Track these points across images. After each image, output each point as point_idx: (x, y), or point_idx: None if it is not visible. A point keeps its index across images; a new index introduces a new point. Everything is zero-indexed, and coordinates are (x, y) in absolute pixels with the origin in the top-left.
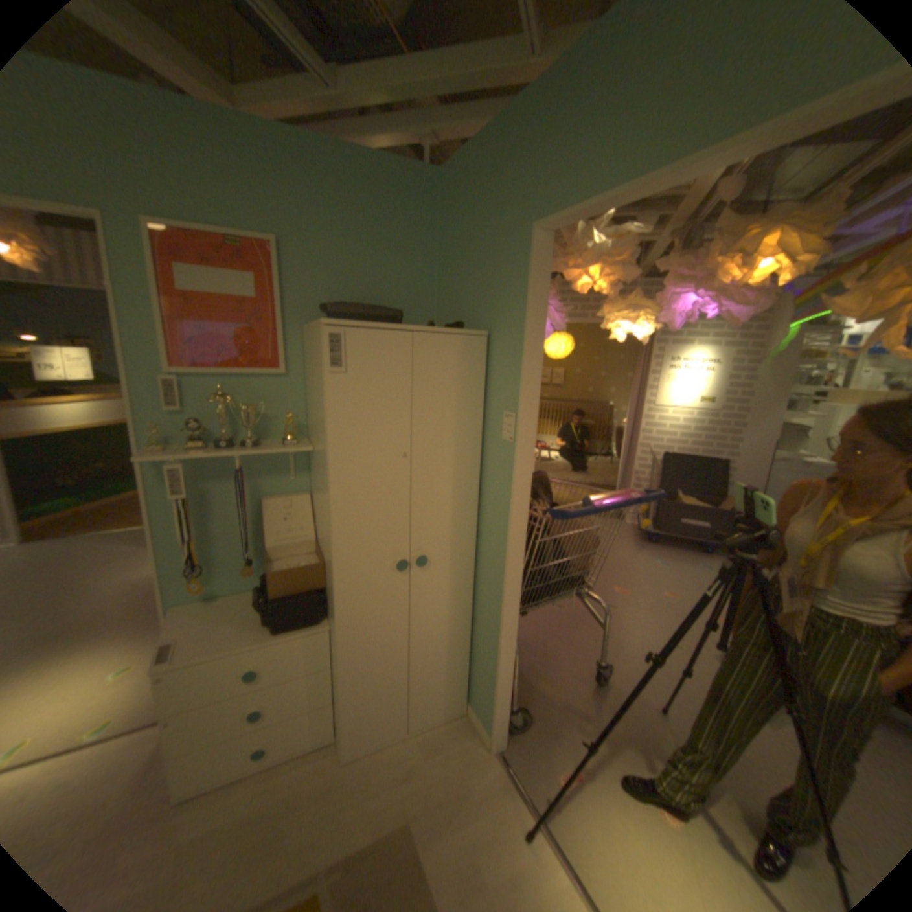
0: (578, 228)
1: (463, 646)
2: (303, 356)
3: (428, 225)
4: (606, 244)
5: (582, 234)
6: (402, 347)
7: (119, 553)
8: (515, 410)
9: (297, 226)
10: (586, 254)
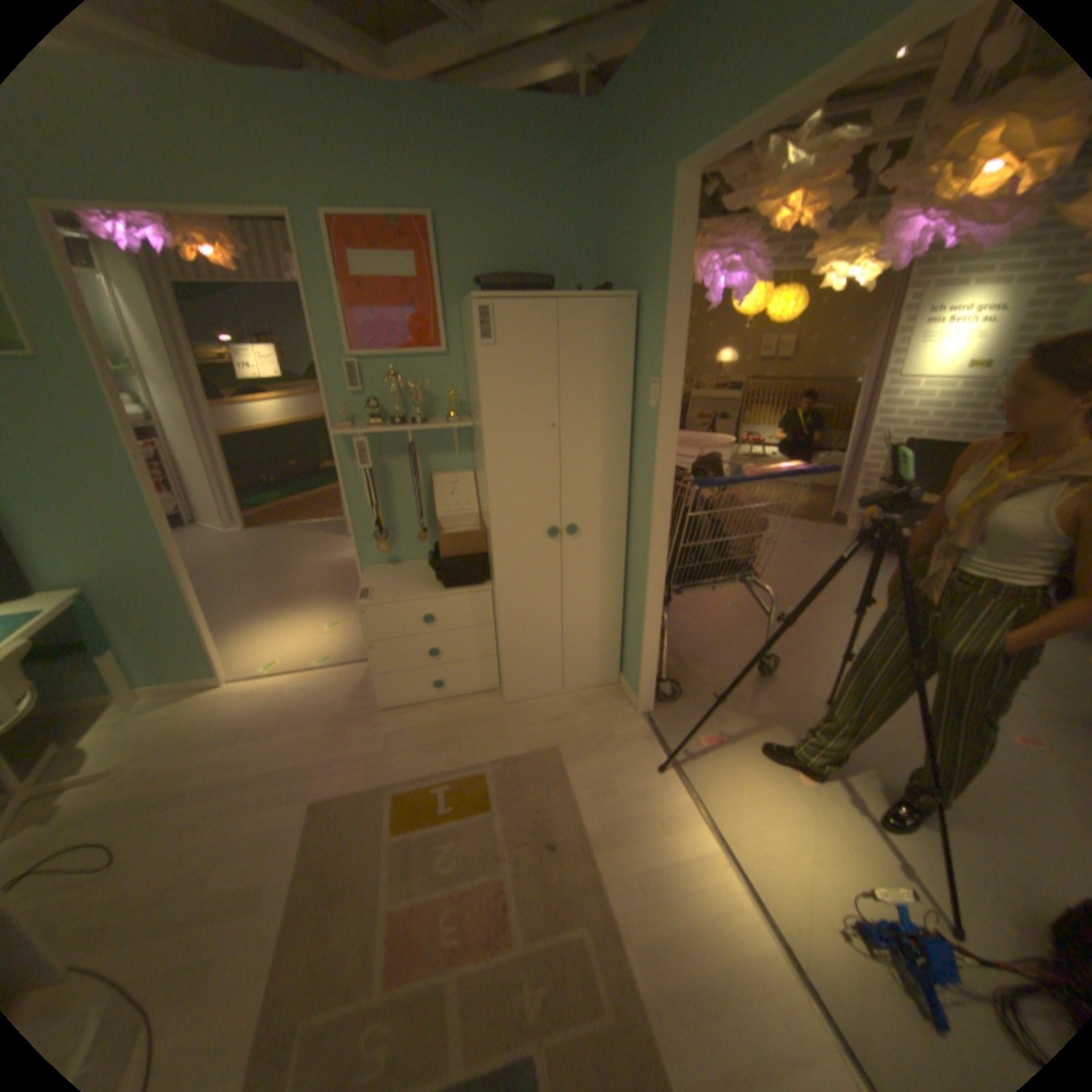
0: (768, 146)
1: (614, 617)
2: (460, 334)
3: (582, 173)
4: (805, 163)
5: (777, 153)
6: (545, 316)
7: (317, 540)
8: (659, 376)
9: (448, 197)
10: (782, 179)
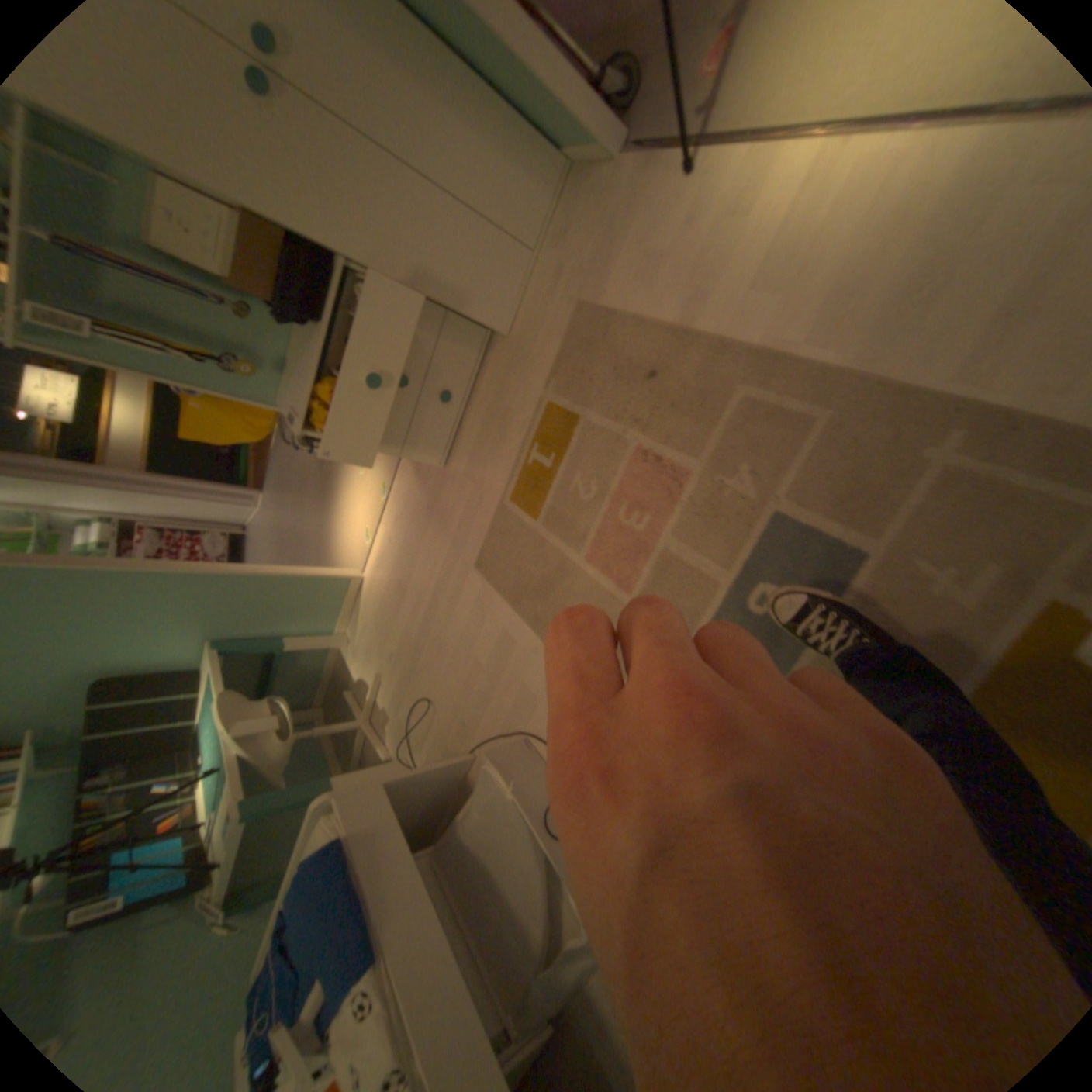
0: None
1: (466, 84)
2: None
3: None
4: None
5: None
6: None
7: None
8: None
9: None
10: None
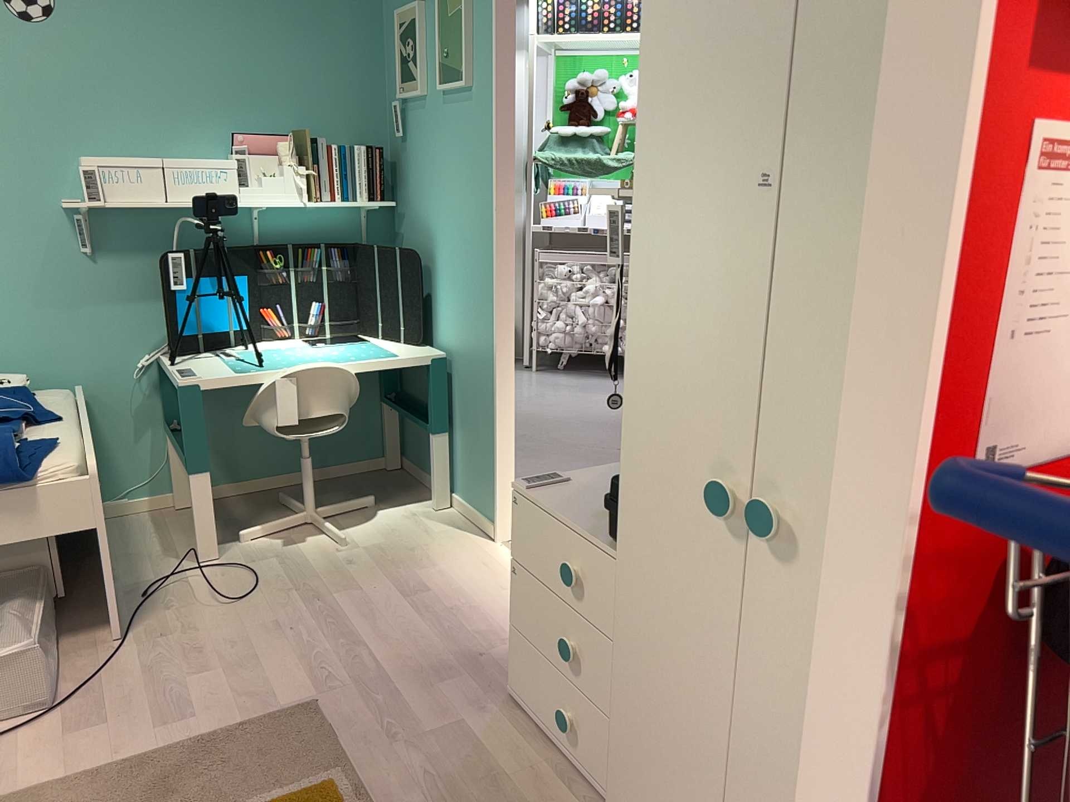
0: None
1: None
2: None
3: None
4: None
5: None
6: None
7: None
8: None
9: None
10: None
